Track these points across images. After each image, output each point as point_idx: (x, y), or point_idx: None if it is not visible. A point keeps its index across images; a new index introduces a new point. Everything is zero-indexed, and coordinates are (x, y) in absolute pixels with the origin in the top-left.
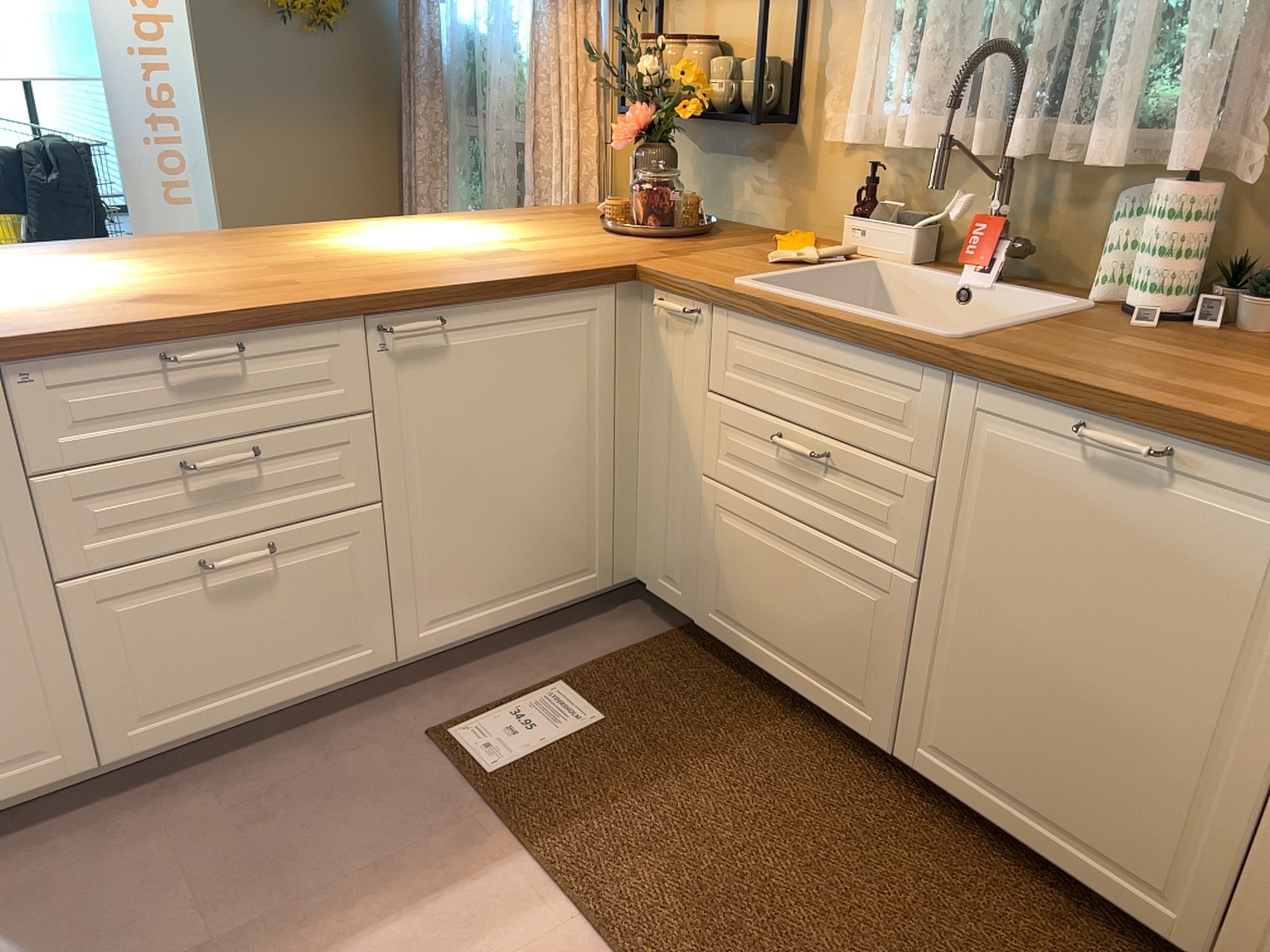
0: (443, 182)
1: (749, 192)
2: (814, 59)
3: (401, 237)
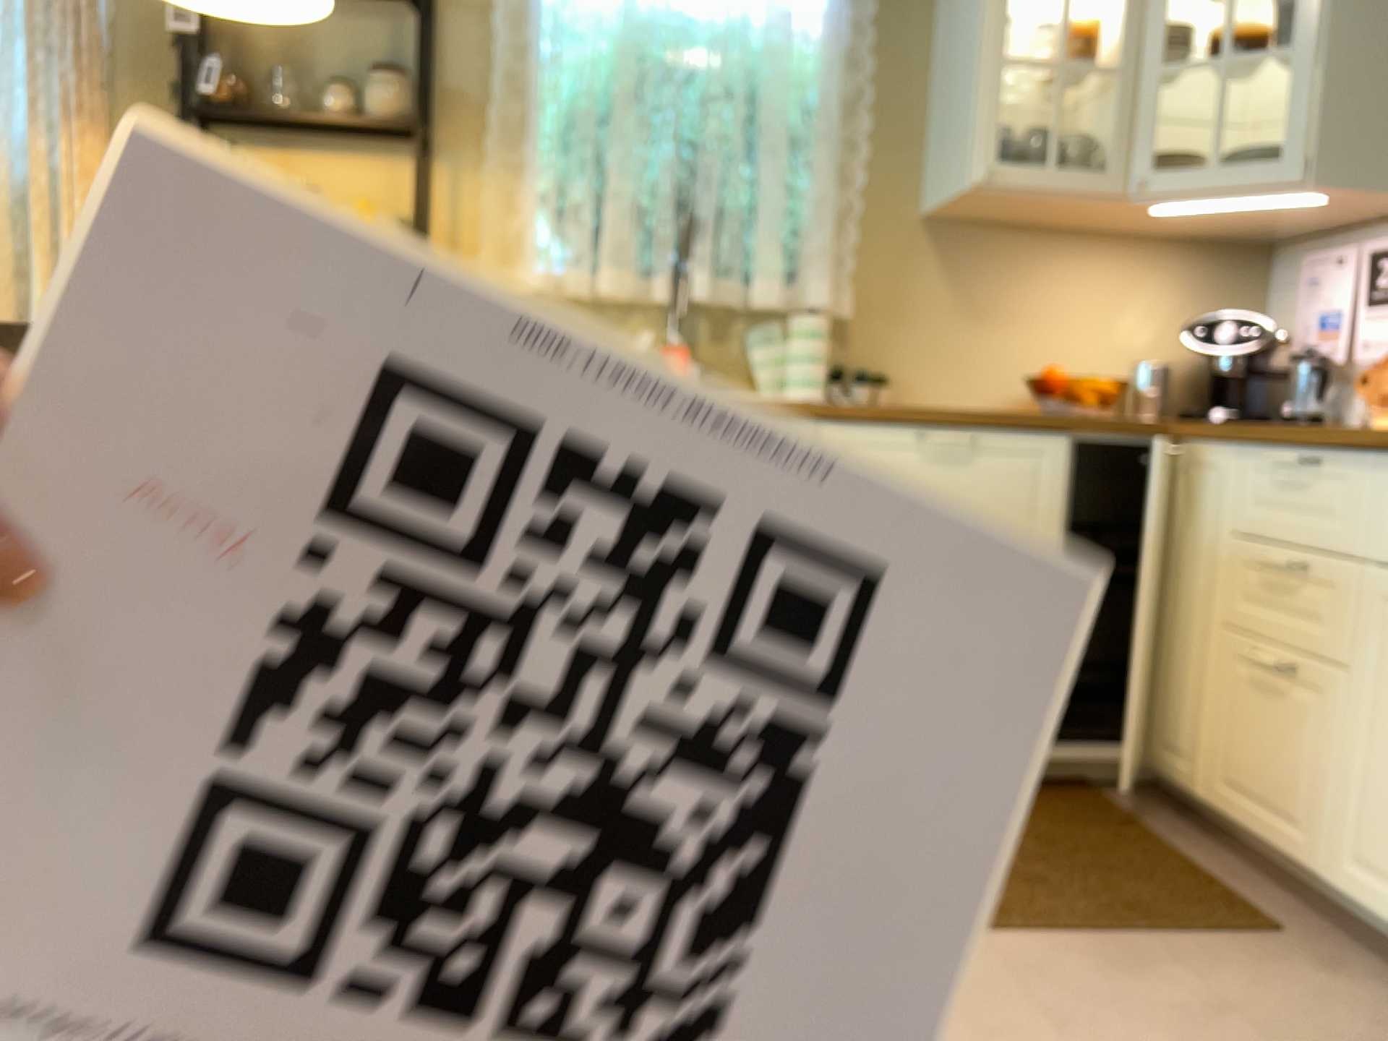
0: None
1: None
2: (448, 220)
3: None
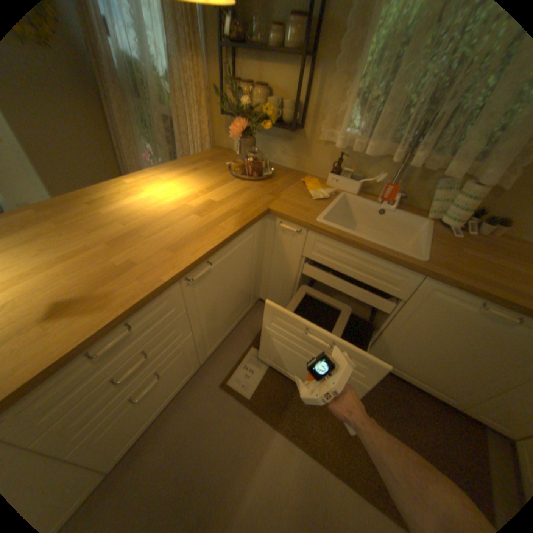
0: (128, 127)
1: (280, 152)
2: (315, 100)
3: (151, 193)
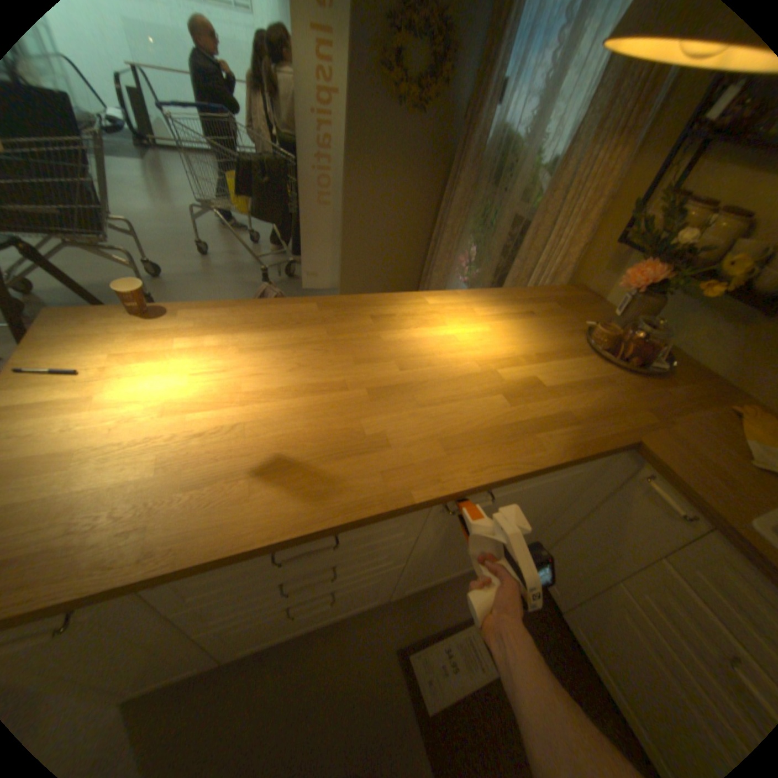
0: (461, 219)
1: (706, 334)
2: None
3: (454, 332)
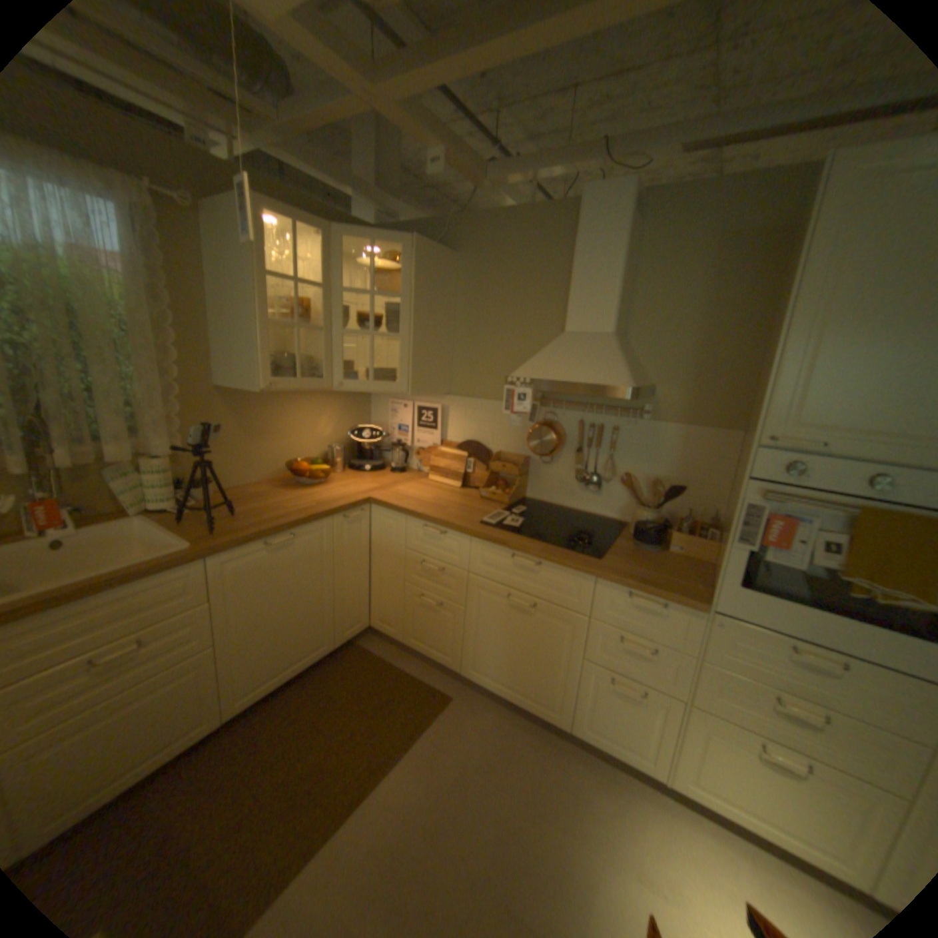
0: None
1: None
2: None
3: None
